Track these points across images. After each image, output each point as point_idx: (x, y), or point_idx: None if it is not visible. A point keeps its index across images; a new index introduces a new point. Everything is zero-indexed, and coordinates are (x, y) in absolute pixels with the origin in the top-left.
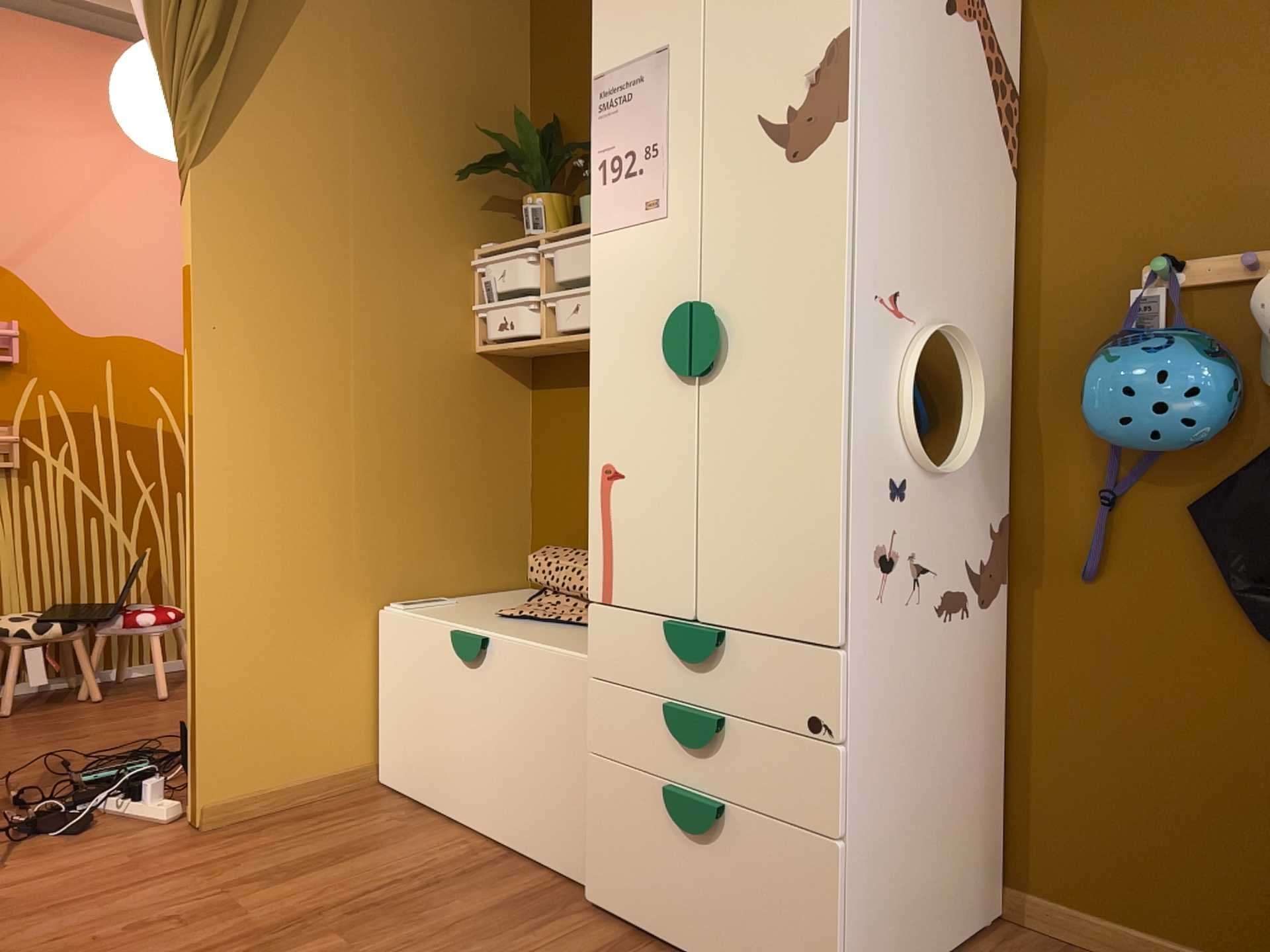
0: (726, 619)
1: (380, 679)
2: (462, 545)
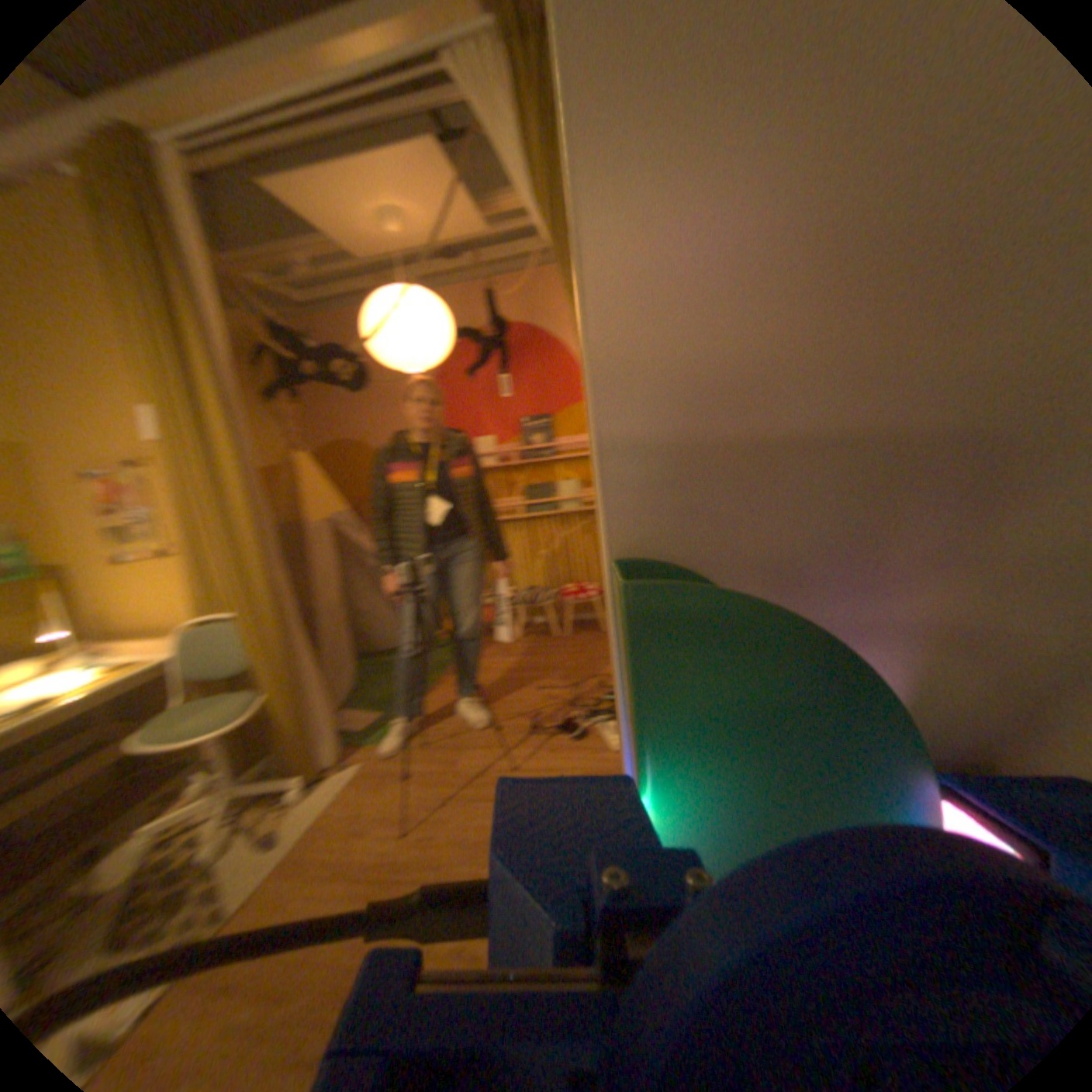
0: None
1: None
2: None
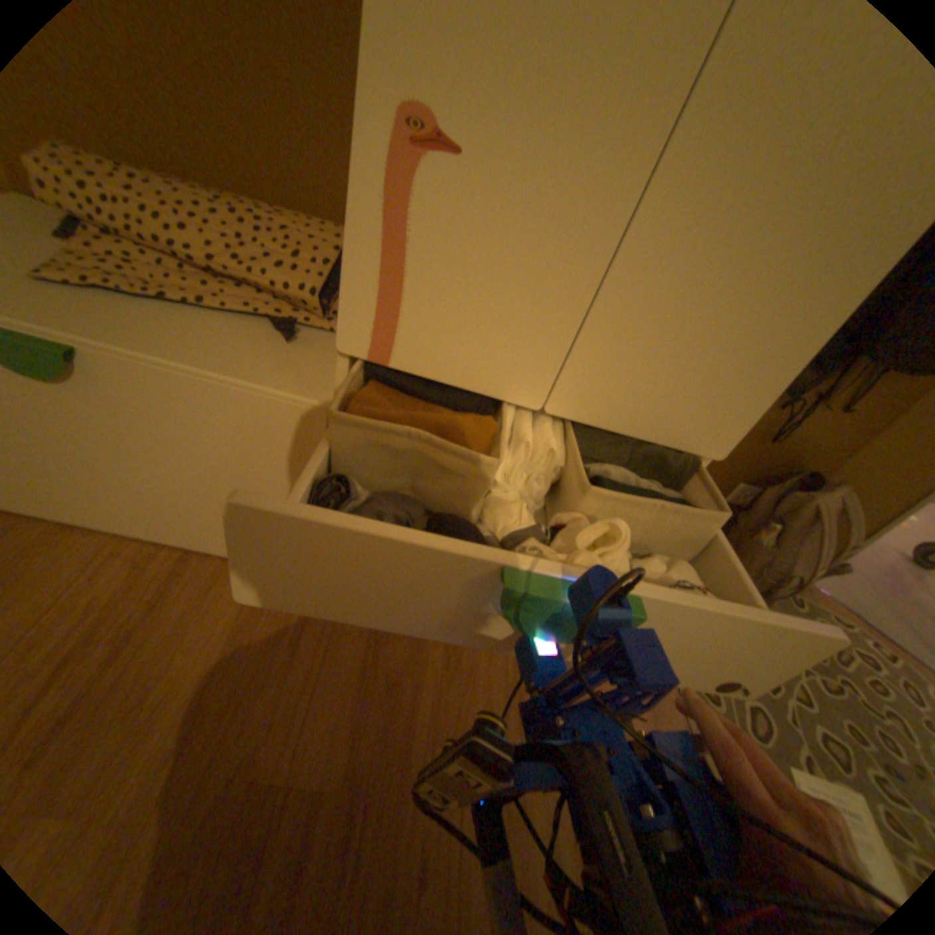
0: (589, 414)
1: None
2: None
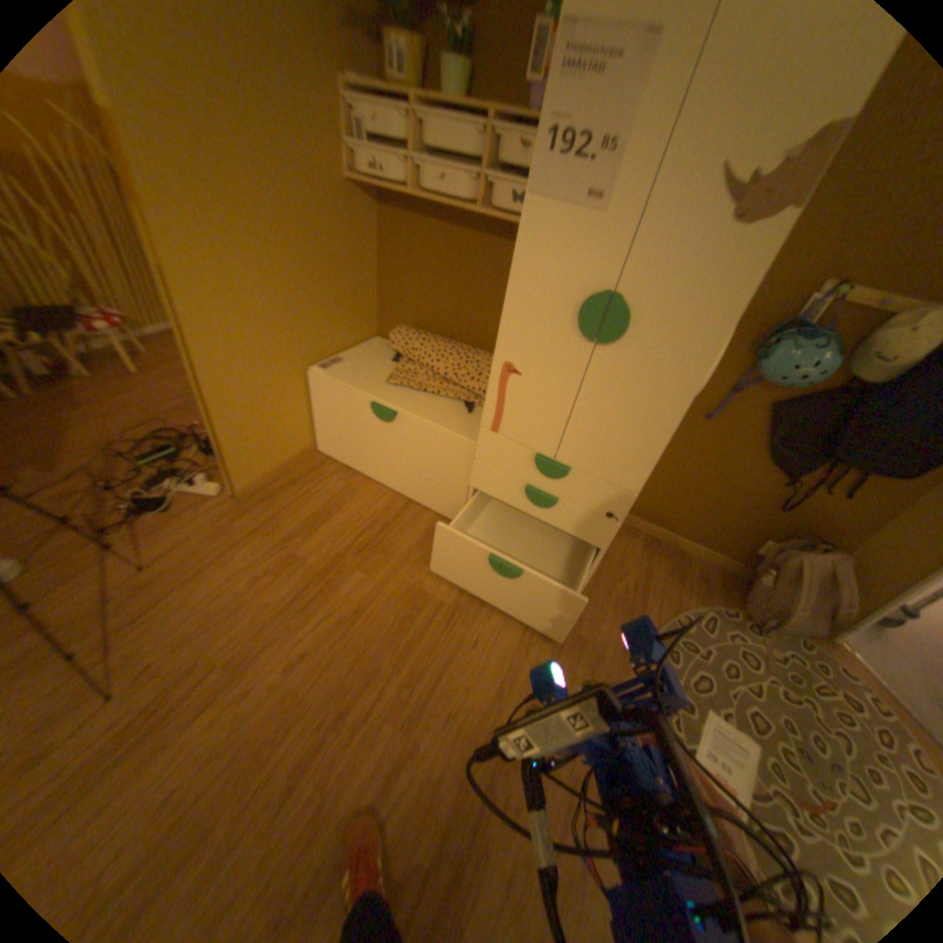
0: (573, 464)
1: (313, 406)
2: (346, 322)
